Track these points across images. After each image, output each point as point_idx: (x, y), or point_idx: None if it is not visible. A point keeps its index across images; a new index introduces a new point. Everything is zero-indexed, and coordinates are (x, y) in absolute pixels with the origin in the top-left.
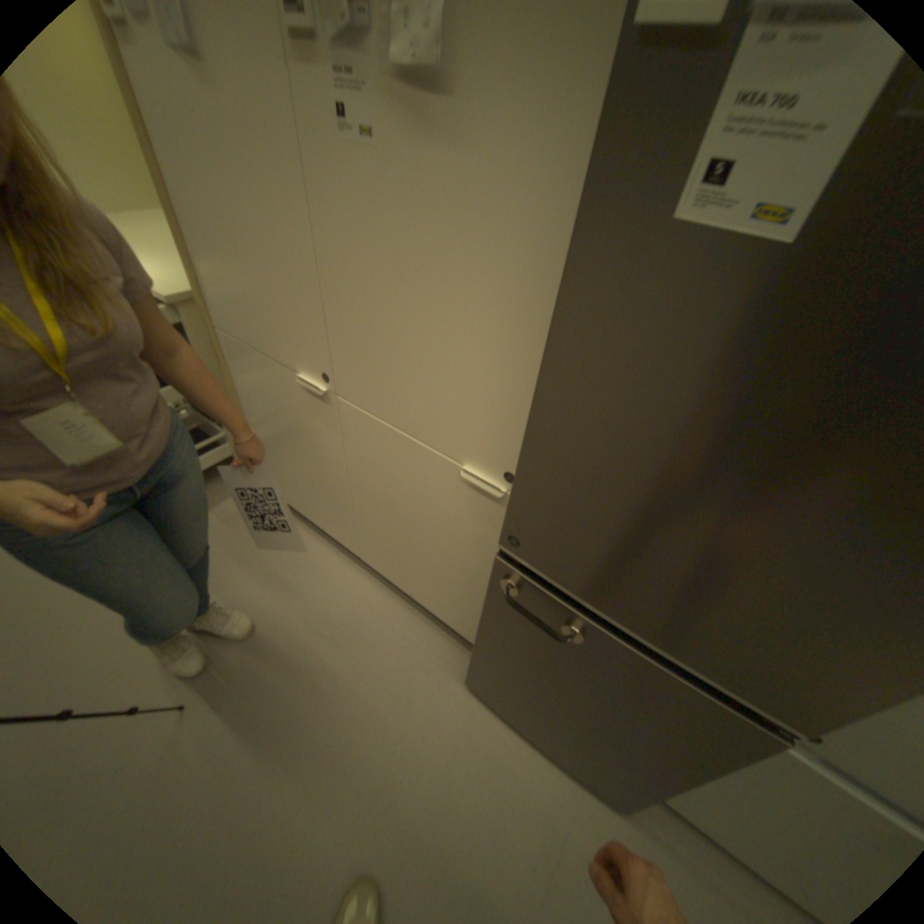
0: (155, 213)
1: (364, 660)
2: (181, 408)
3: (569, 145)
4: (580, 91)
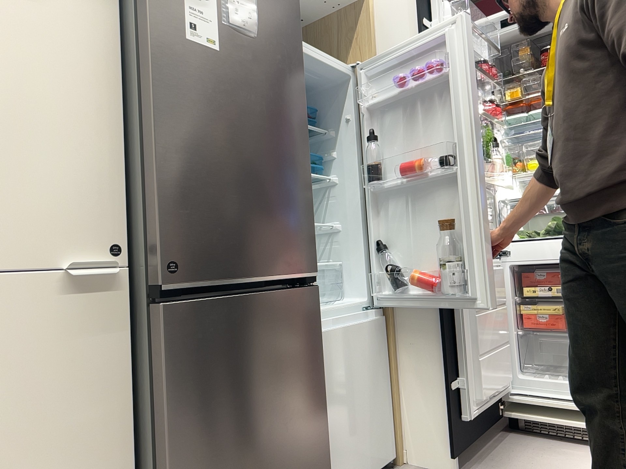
0: None
1: None
2: None
3: (97, 19)
4: None
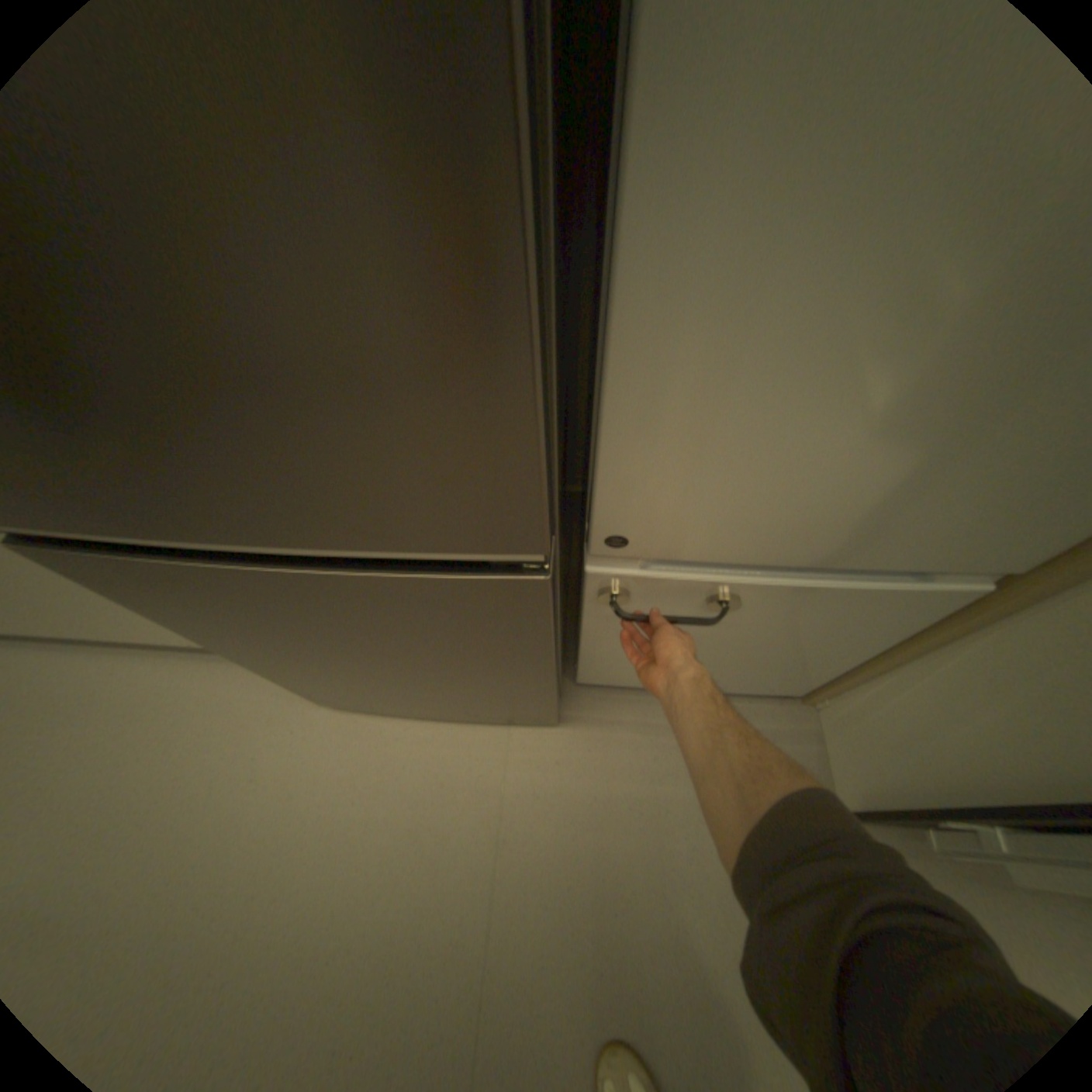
0: None
1: (167, 762)
2: None
3: None
4: None
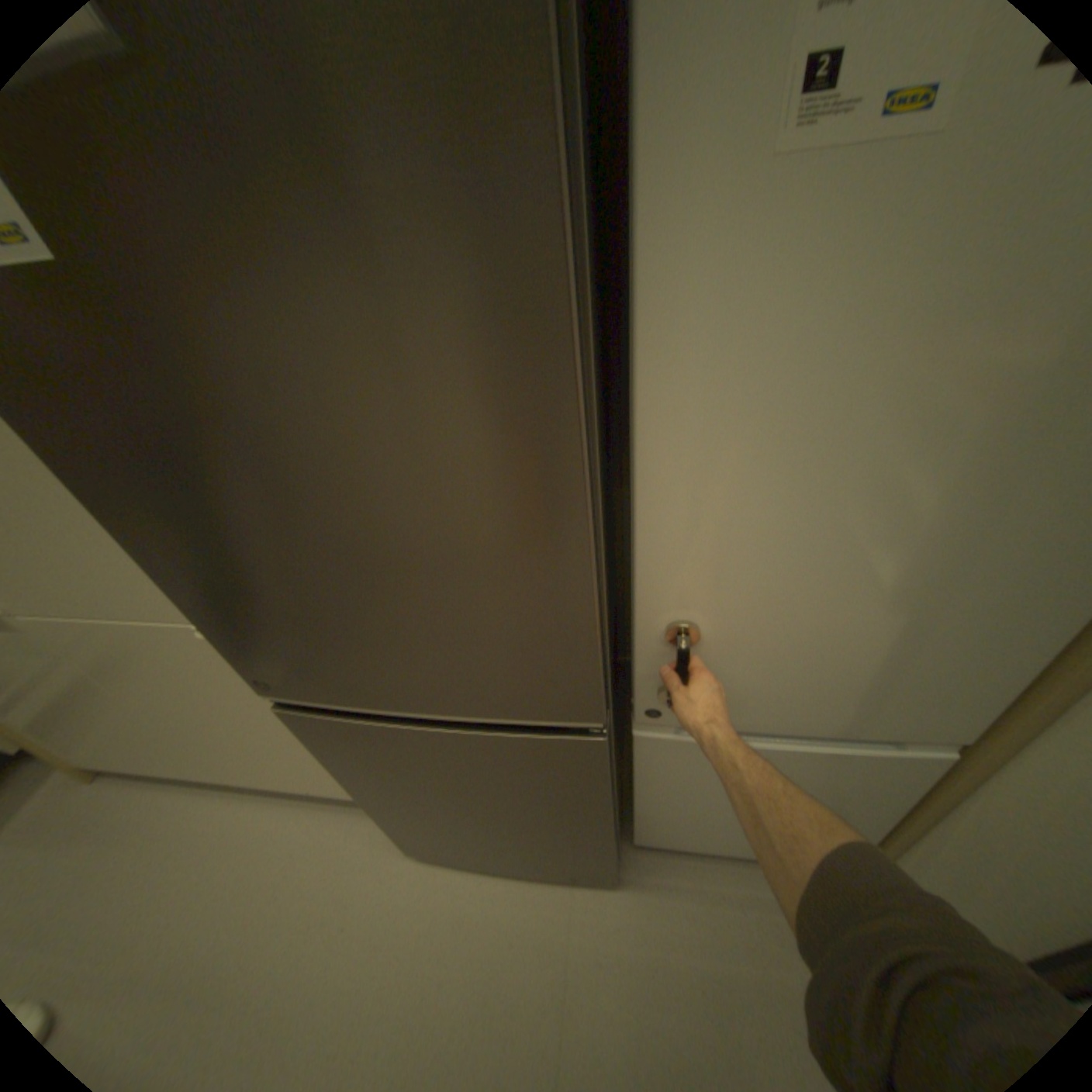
0: None
1: (272, 907)
2: None
3: None
4: None
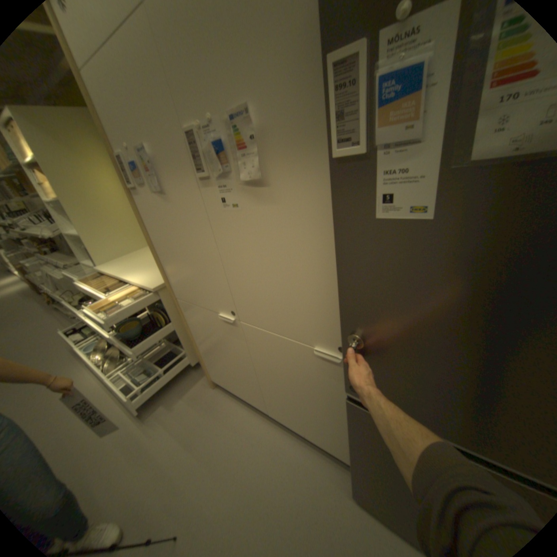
0: (144, 249)
1: (282, 489)
2: (161, 342)
3: (323, 193)
4: (322, 174)
